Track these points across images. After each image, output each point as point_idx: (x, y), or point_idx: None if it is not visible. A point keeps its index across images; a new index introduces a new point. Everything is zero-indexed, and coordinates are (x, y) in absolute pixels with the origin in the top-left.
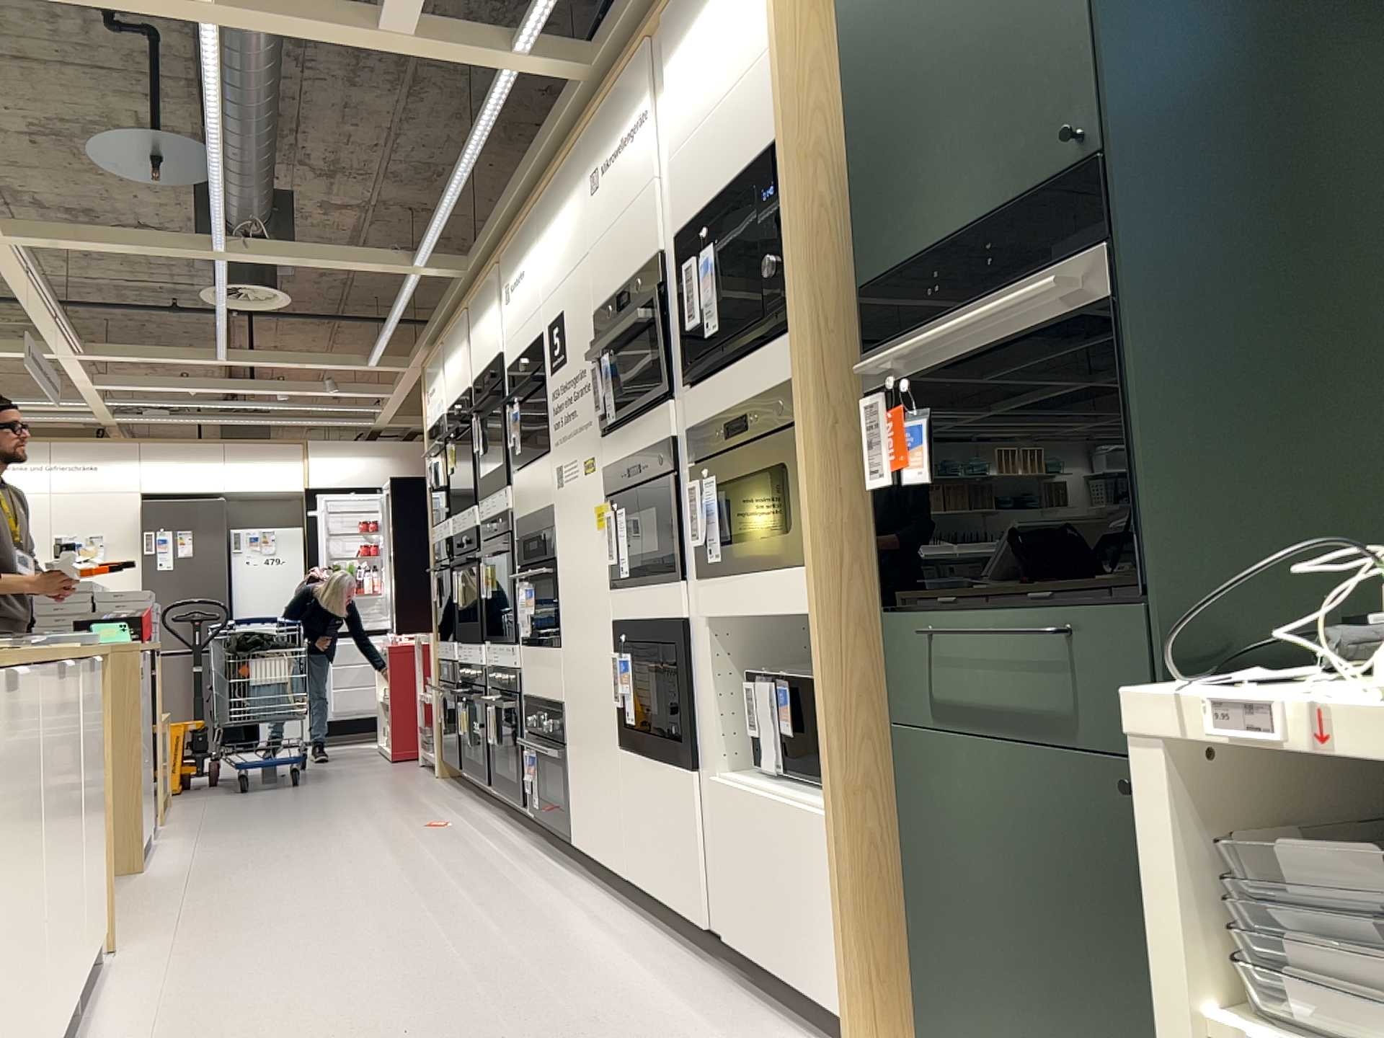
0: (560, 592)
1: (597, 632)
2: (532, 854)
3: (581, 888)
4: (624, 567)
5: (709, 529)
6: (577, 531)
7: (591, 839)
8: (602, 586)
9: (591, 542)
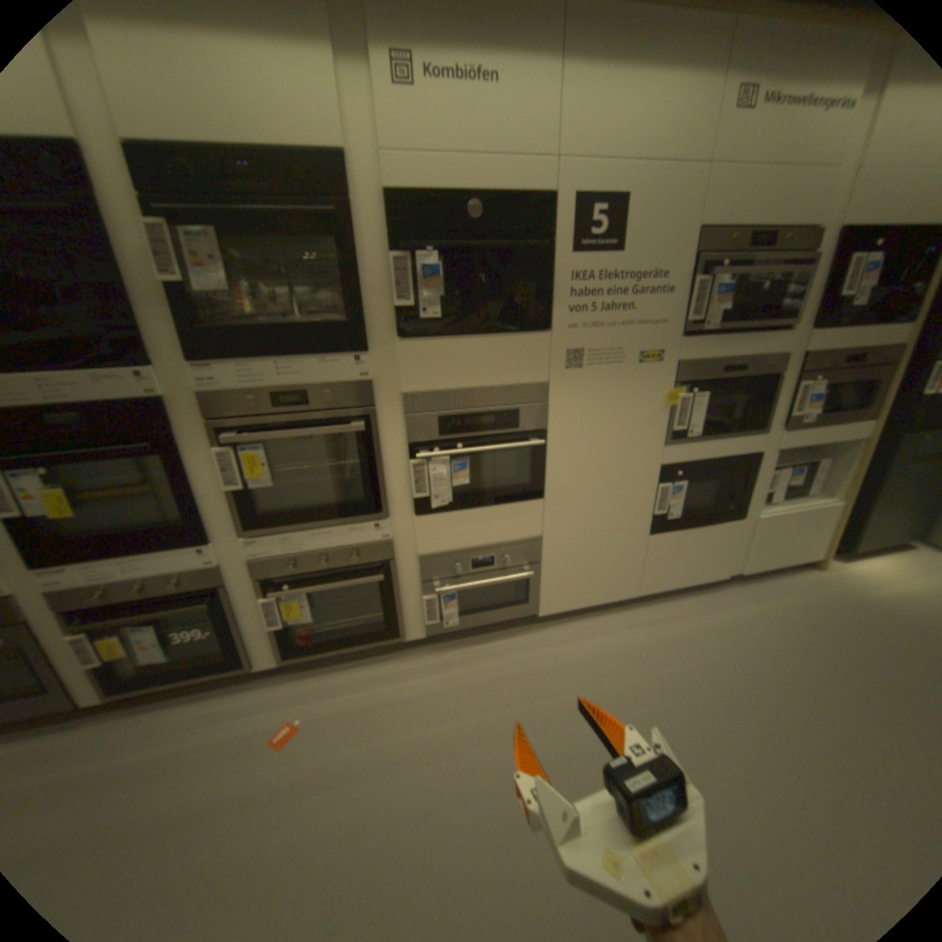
0: (553, 456)
1: (629, 476)
2: (473, 653)
3: (577, 629)
4: (695, 430)
5: (817, 408)
6: (606, 407)
7: (578, 600)
8: (648, 445)
9: (637, 415)
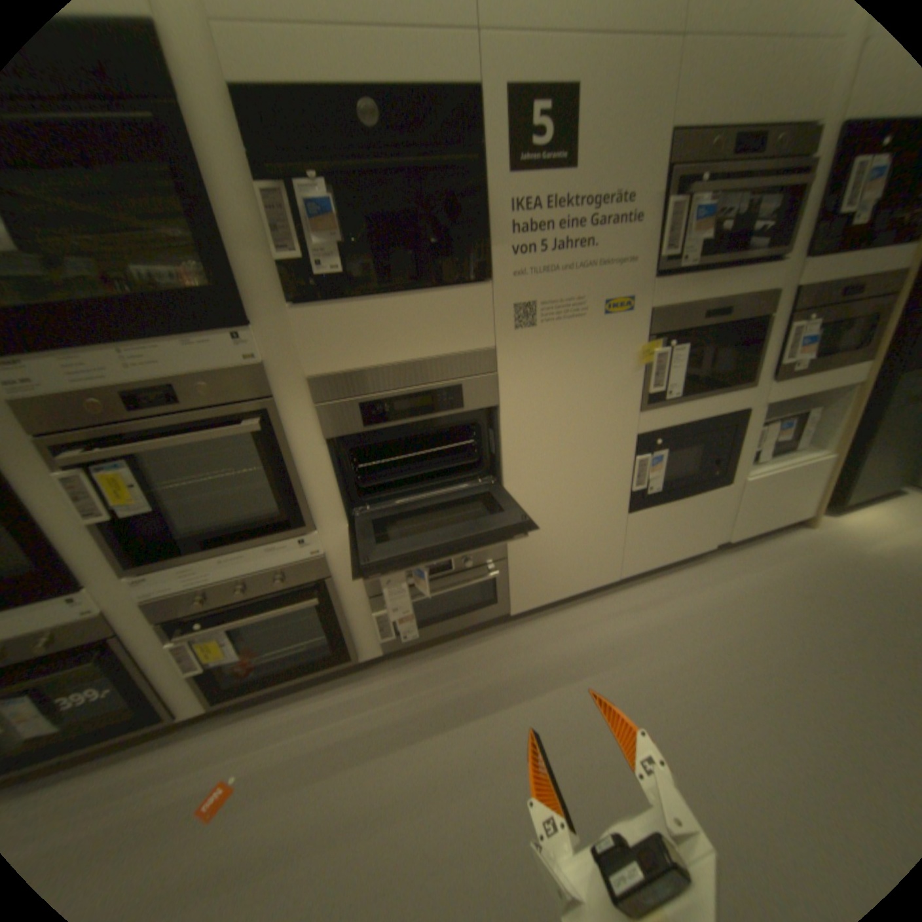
0: (510, 437)
1: (602, 451)
2: (439, 665)
3: (555, 623)
4: (674, 390)
5: (811, 352)
6: (569, 372)
7: (554, 592)
8: (621, 413)
9: (607, 379)
